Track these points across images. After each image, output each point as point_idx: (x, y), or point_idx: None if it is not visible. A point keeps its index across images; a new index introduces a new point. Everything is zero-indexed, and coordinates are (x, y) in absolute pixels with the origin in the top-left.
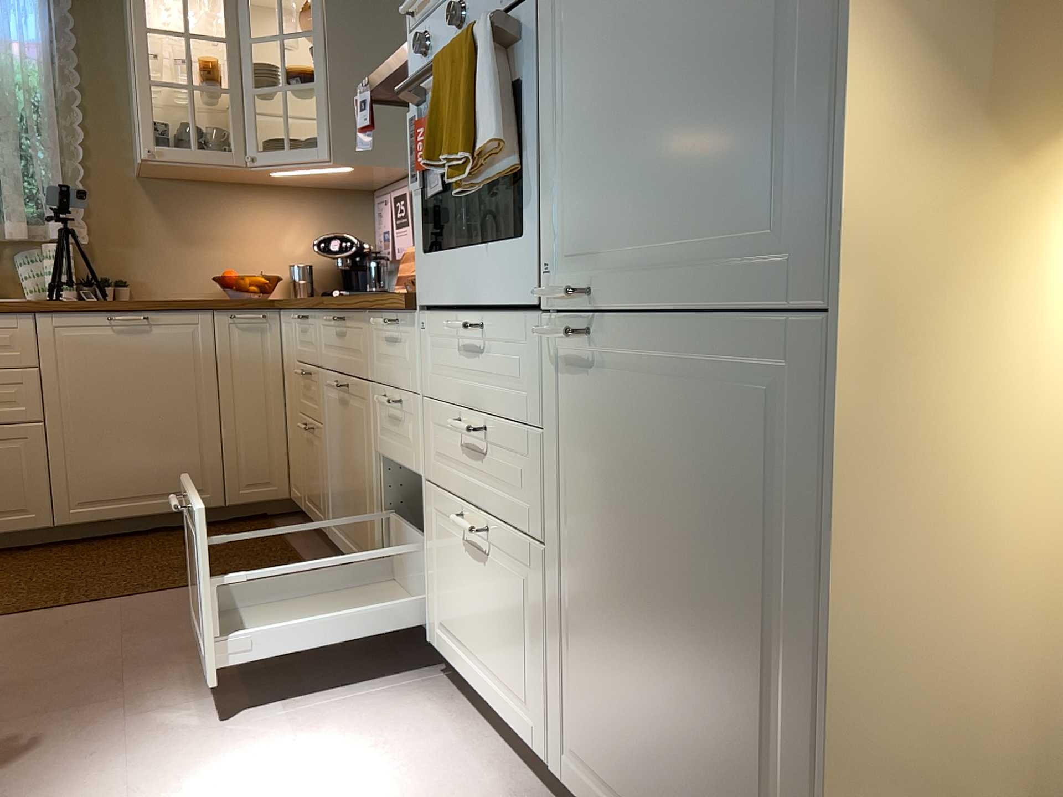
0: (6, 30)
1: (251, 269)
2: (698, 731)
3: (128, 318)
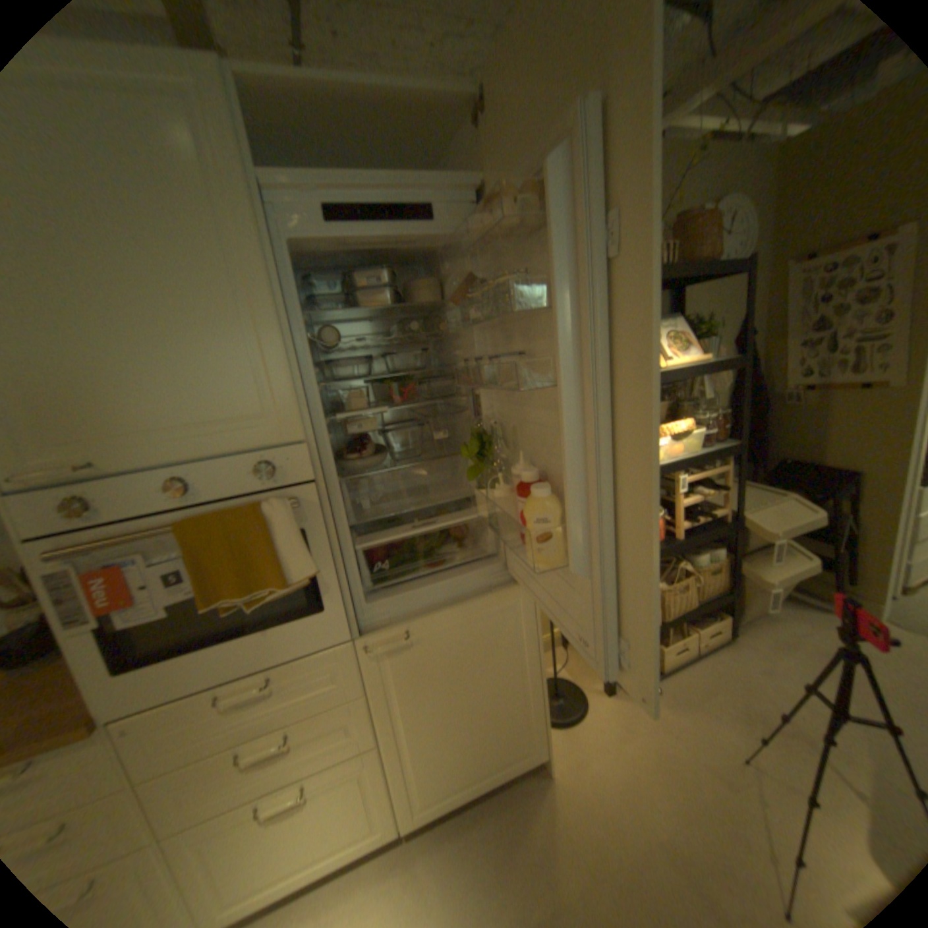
0: None
1: None
2: (490, 729)
3: None
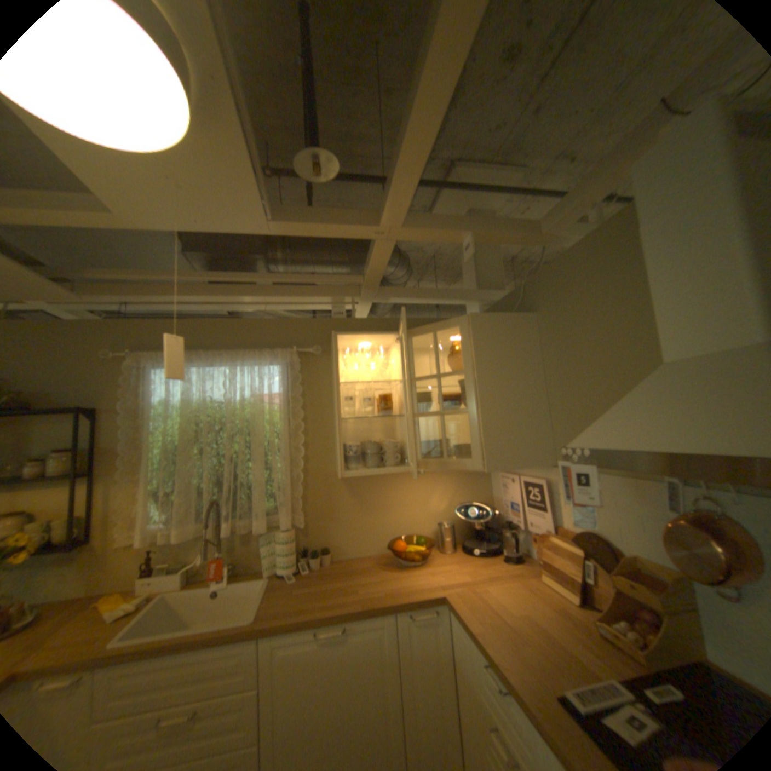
0: (262, 389)
1: (411, 528)
2: None
3: (329, 636)
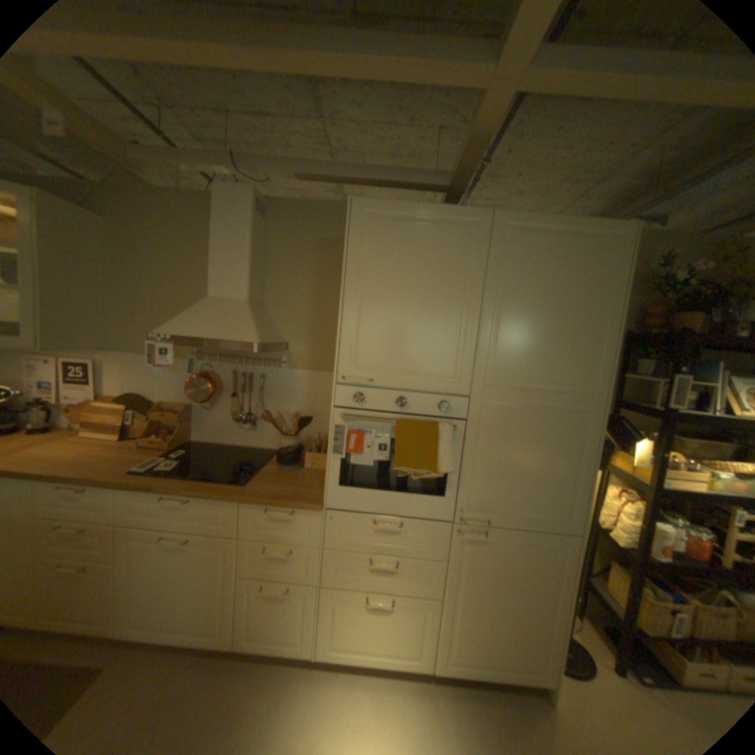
0: None
1: None
2: (520, 634)
3: None
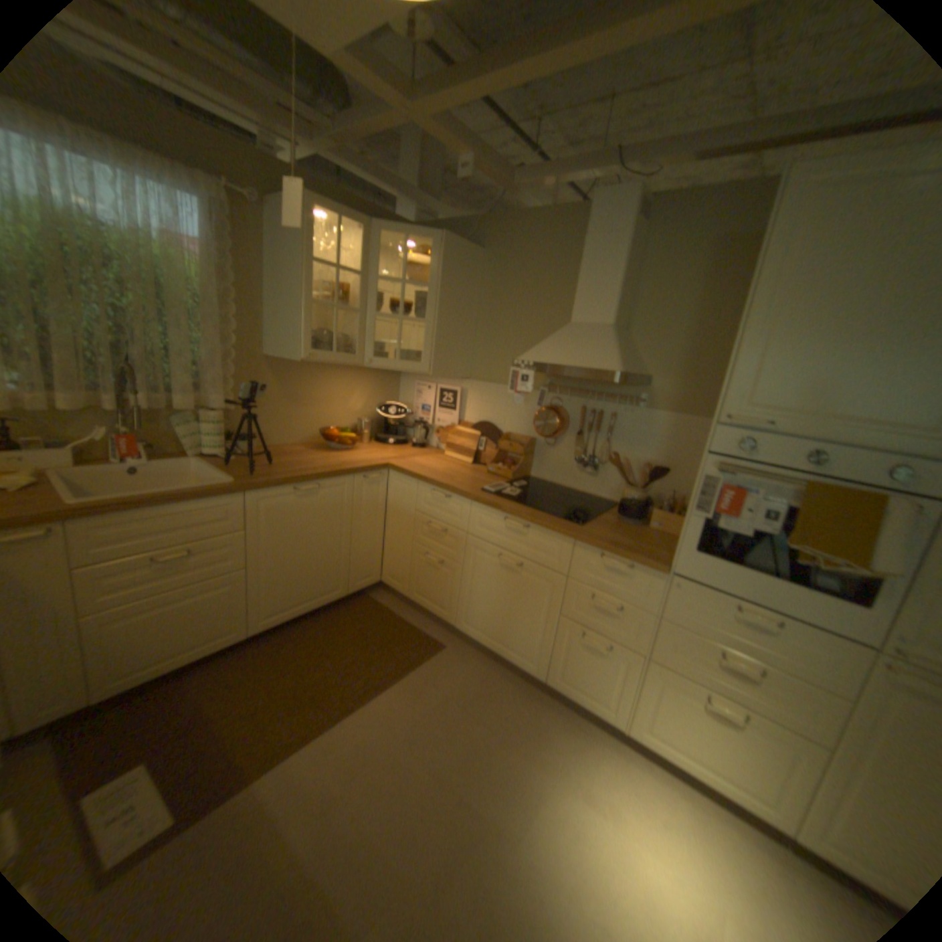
0: (171, 227)
1: (331, 422)
2: None
3: (309, 489)
